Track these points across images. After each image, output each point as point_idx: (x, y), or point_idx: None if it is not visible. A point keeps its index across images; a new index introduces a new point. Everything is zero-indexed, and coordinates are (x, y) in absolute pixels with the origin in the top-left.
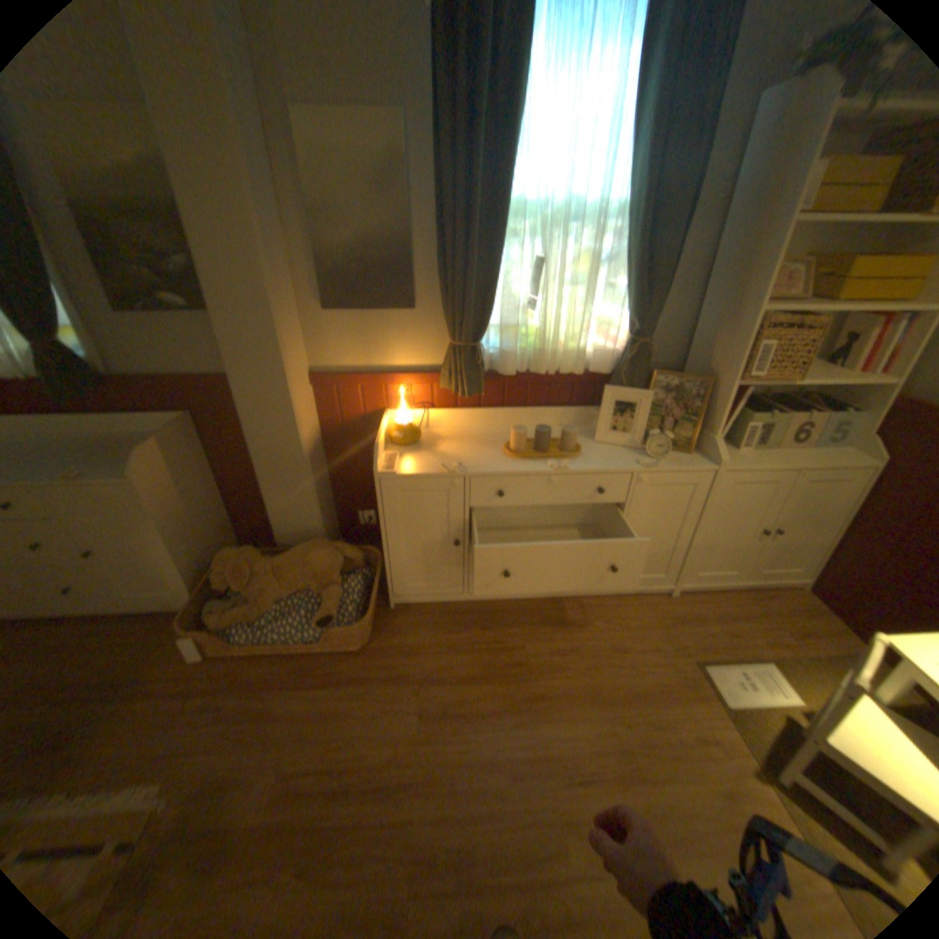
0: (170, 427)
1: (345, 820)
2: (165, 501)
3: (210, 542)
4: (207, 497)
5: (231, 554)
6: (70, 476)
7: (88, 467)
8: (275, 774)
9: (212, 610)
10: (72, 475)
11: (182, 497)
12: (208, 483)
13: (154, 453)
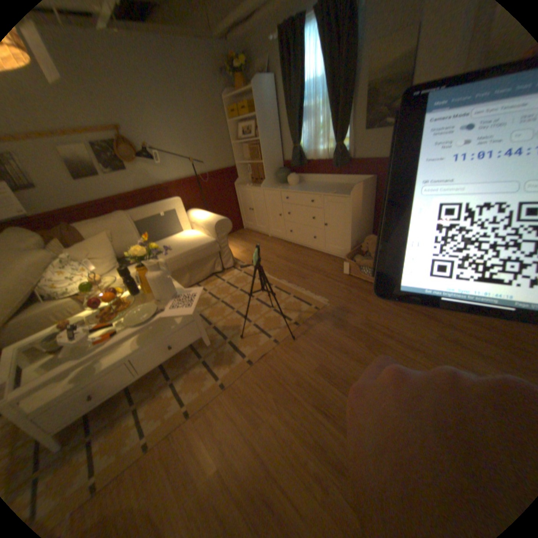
0: (369, 179)
1: (389, 344)
2: (357, 209)
3: (363, 235)
4: (369, 215)
5: (374, 236)
6: (333, 192)
7: (338, 190)
8: (366, 317)
9: (358, 258)
10: (334, 191)
11: (362, 210)
12: (371, 209)
13: (360, 187)
